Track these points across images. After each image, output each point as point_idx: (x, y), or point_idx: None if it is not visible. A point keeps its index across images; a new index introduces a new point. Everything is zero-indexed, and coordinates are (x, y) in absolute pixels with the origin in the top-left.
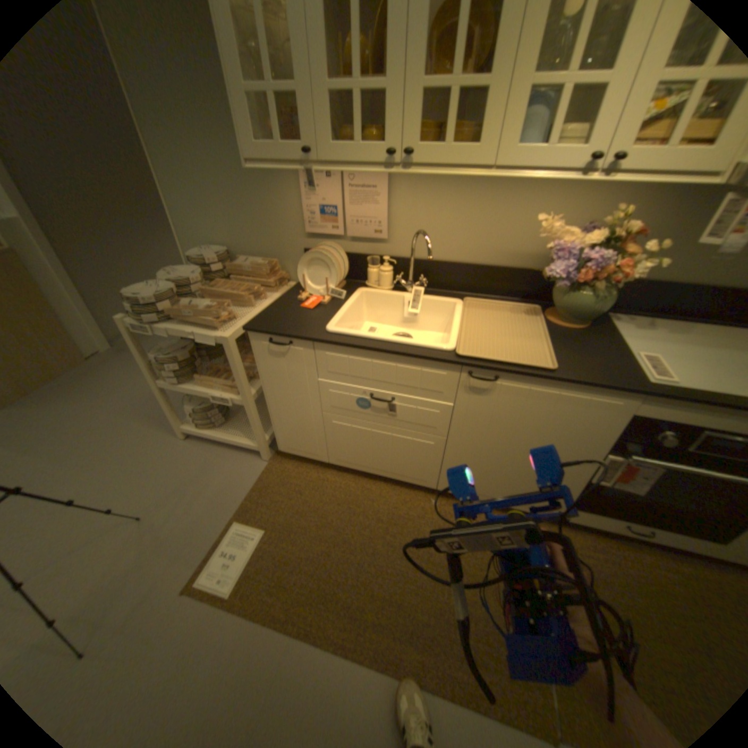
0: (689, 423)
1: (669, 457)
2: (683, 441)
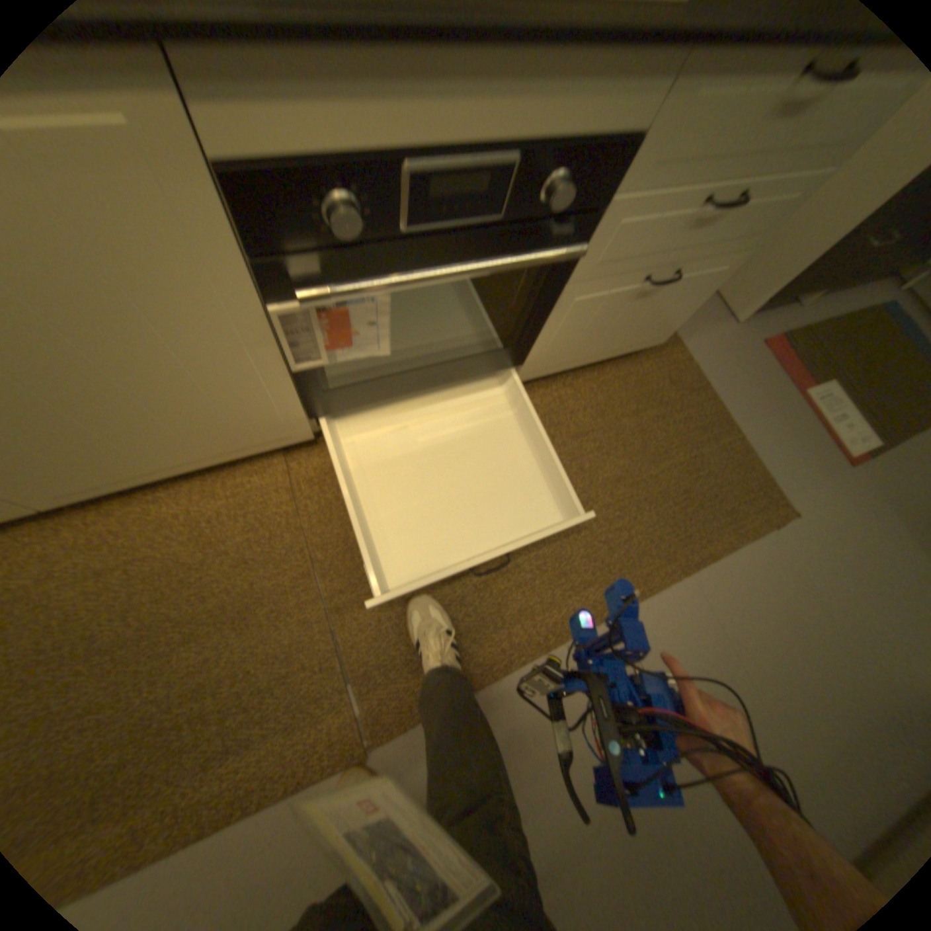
0: (364, 138)
1: (374, 258)
2: (373, 203)
